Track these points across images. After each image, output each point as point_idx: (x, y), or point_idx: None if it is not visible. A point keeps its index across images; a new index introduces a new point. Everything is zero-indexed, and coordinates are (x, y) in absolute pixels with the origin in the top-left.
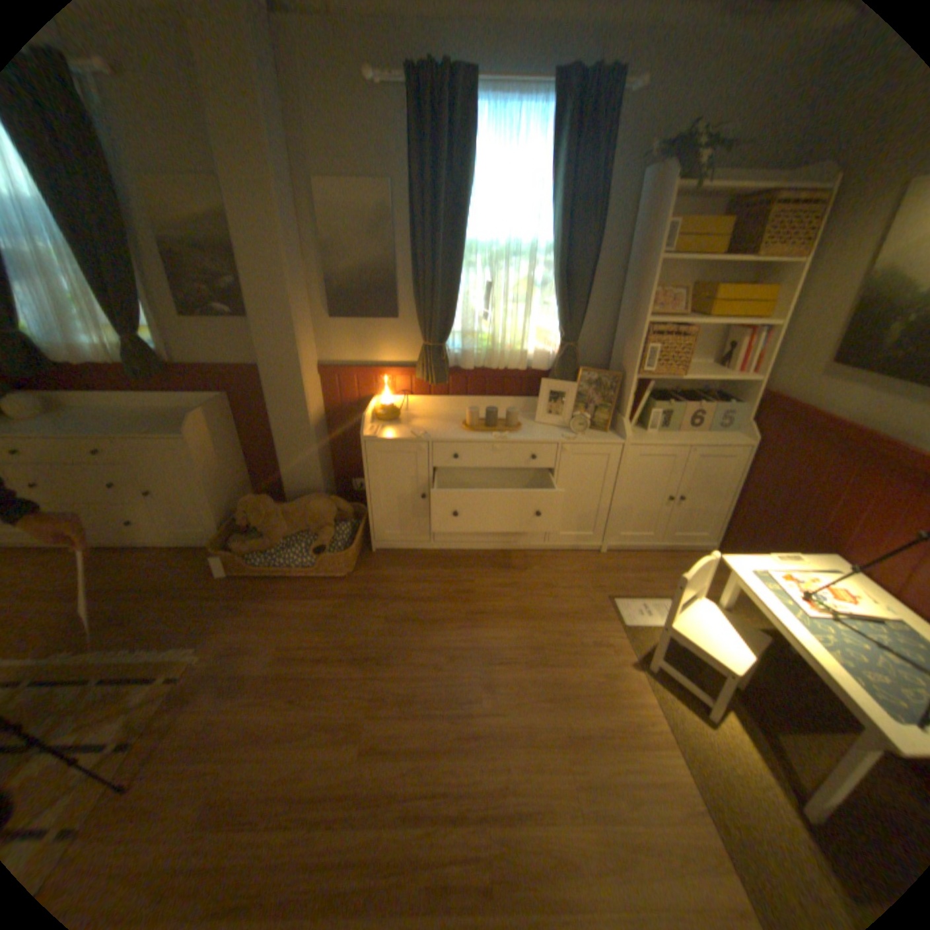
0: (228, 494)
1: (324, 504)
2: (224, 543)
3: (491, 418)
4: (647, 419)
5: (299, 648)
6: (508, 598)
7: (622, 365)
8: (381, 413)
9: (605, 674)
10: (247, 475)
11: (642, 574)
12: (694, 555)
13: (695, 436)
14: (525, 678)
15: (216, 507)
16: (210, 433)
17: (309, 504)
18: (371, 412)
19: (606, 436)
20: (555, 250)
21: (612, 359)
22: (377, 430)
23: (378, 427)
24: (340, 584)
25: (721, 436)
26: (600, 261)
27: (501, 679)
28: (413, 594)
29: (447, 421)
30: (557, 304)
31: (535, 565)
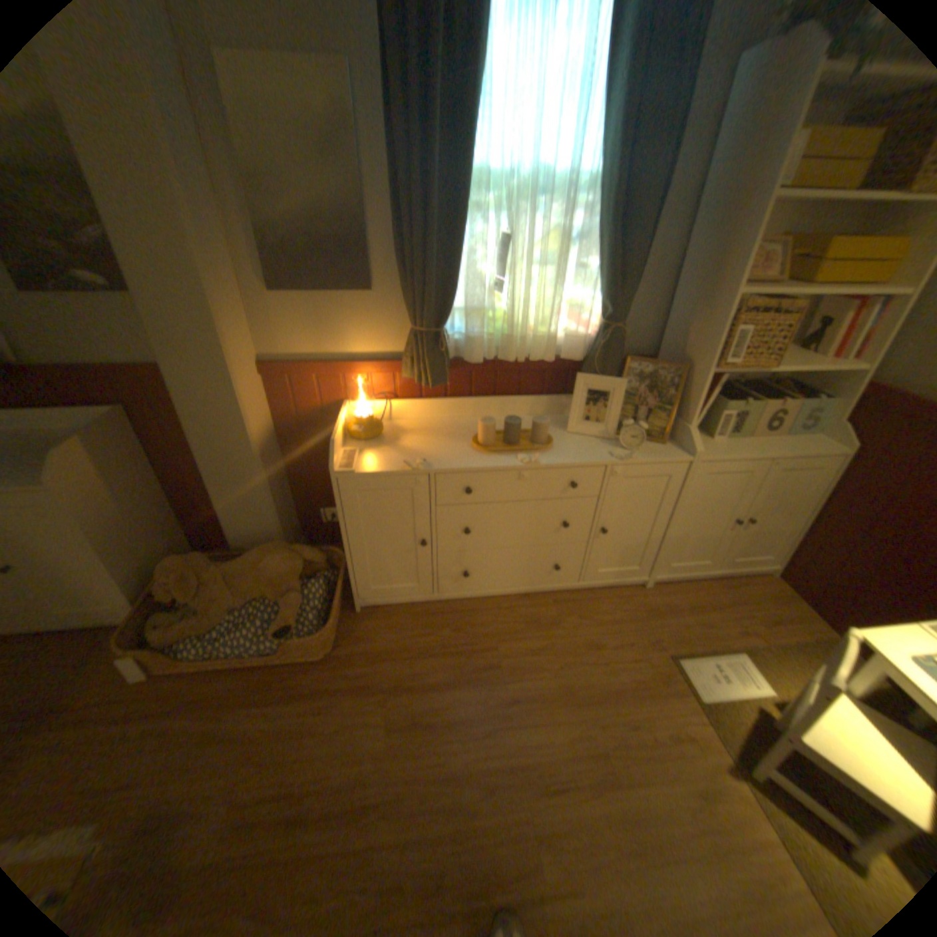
0: (144, 548)
1: (284, 559)
2: (141, 626)
3: (508, 428)
4: (713, 423)
5: (263, 797)
6: (546, 673)
7: (686, 352)
8: (356, 430)
9: (697, 791)
10: (172, 513)
11: (702, 617)
12: (754, 582)
13: (775, 444)
14: (594, 813)
15: (124, 574)
16: (99, 470)
17: (262, 561)
18: (342, 428)
19: (667, 451)
20: (606, 184)
21: (666, 342)
22: (353, 457)
23: (355, 452)
24: (316, 670)
25: (806, 442)
26: (667, 202)
27: (563, 819)
28: (419, 679)
29: (450, 434)
30: (603, 266)
31: (570, 614)
